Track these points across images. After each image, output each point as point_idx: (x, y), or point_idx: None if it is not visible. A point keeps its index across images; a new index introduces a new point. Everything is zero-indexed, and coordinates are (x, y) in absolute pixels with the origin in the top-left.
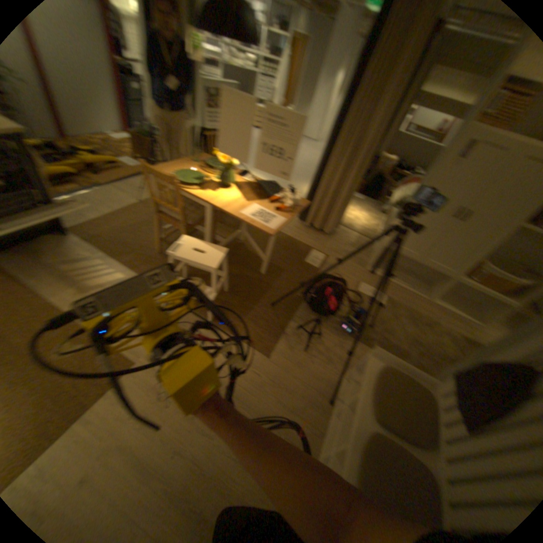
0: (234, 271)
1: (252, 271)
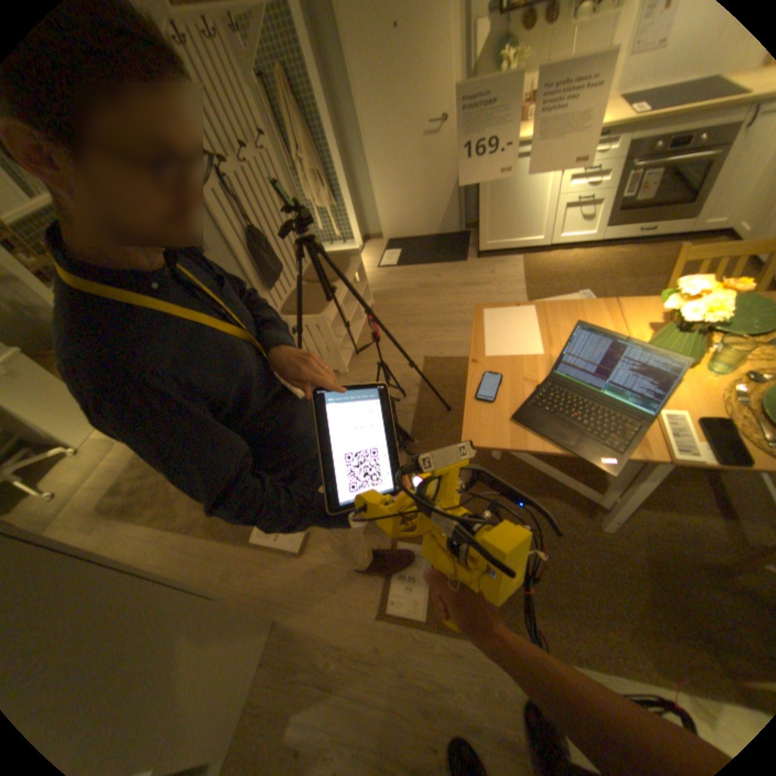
0: None
1: None
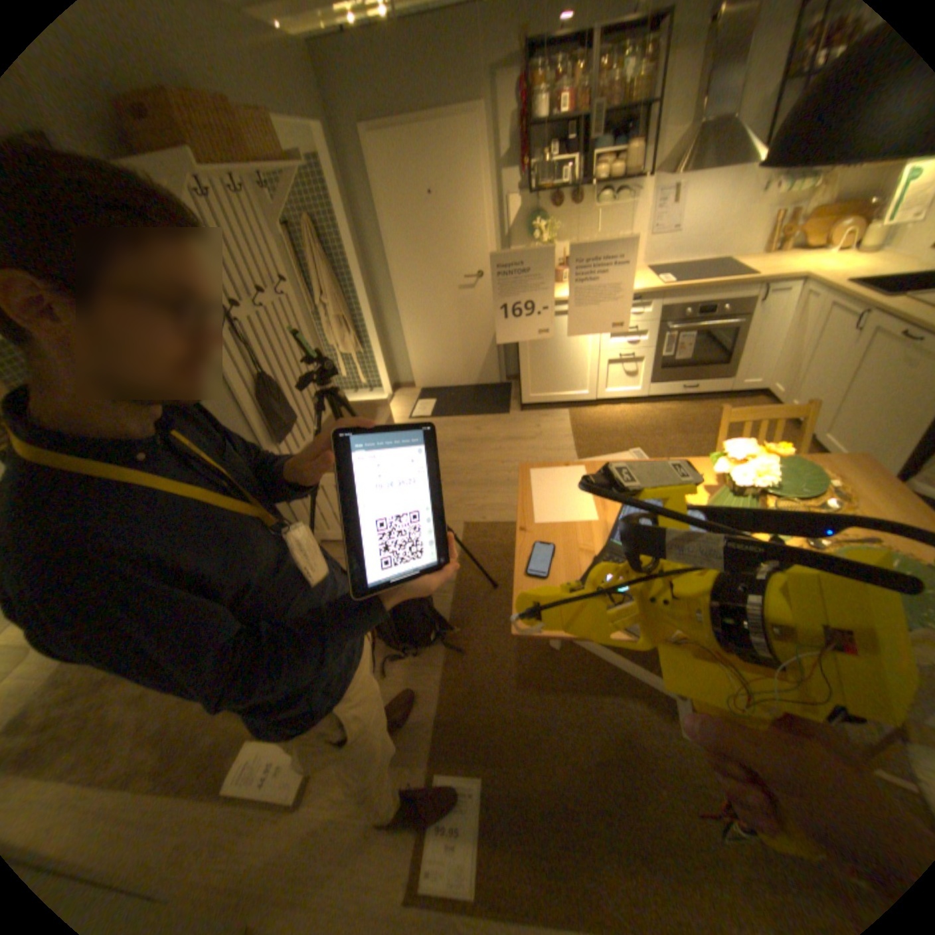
0: None
1: None
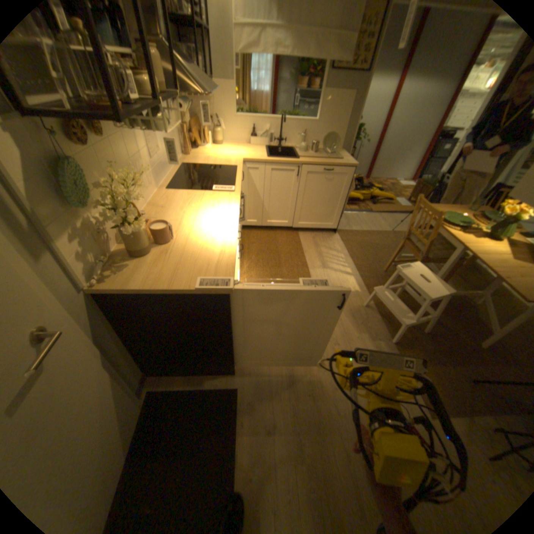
0: (445, 321)
1: (468, 335)
